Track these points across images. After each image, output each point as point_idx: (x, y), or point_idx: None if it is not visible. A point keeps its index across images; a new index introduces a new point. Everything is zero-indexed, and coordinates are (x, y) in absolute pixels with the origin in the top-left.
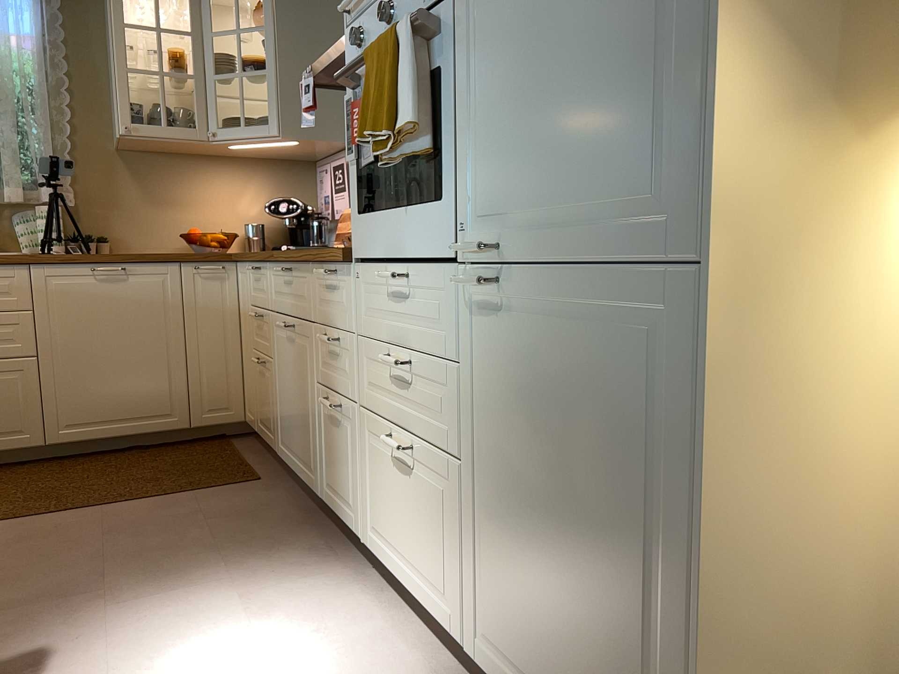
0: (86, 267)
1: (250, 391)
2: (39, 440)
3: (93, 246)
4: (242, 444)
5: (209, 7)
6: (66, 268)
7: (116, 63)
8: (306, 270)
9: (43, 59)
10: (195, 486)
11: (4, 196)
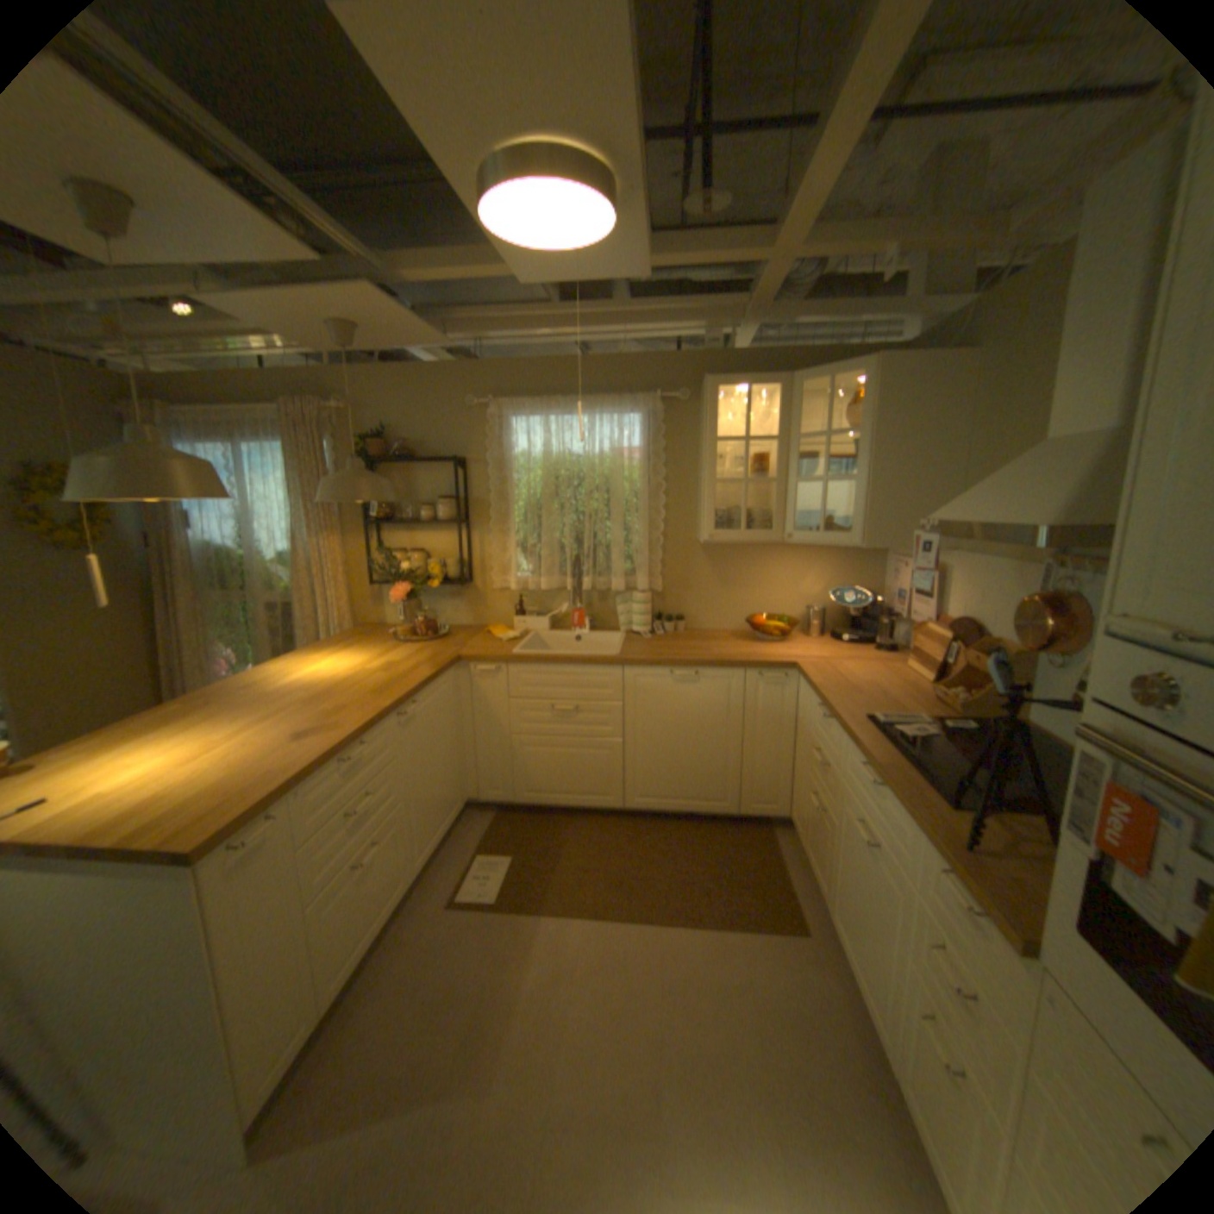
0: (665, 670)
1: (800, 804)
2: (618, 805)
3: (671, 626)
4: (785, 846)
5: (799, 409)
6: (649, 670)
7: (705, 475)
8: (915, 824)
9: (646, 469)
10: (742, 924)
11: (609, 582)
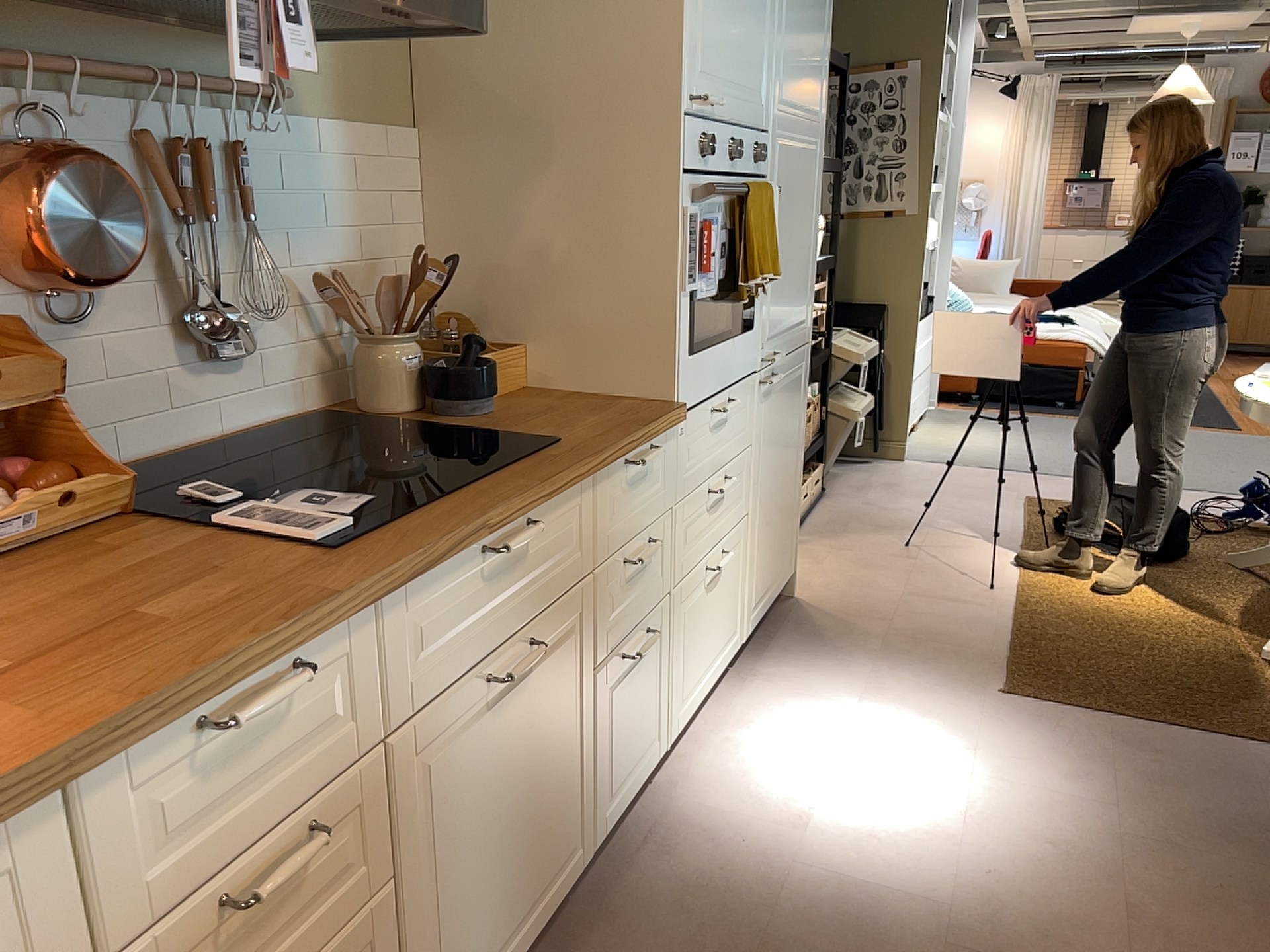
0: None
1: None
2: None
3: None
4: None
5: None
6: None
7: None
8: (578, 490)
9: None
10: None
11: None
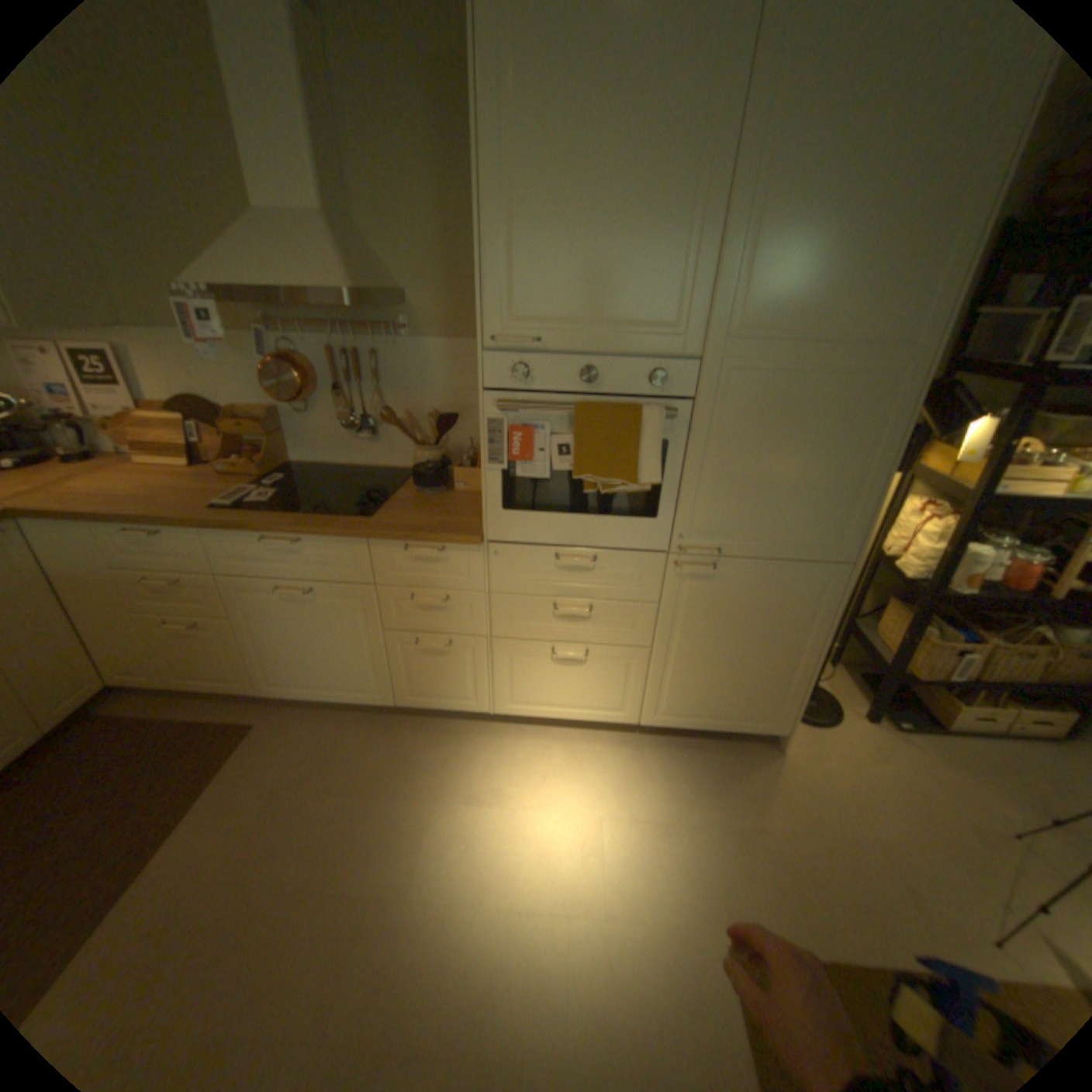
0: None
1: (124, 656)
2: None
3: None
4: (127, 710)
5: None
6: None
7: None
8: (351, 542)
9: None
10: (197, 779)
11: None
